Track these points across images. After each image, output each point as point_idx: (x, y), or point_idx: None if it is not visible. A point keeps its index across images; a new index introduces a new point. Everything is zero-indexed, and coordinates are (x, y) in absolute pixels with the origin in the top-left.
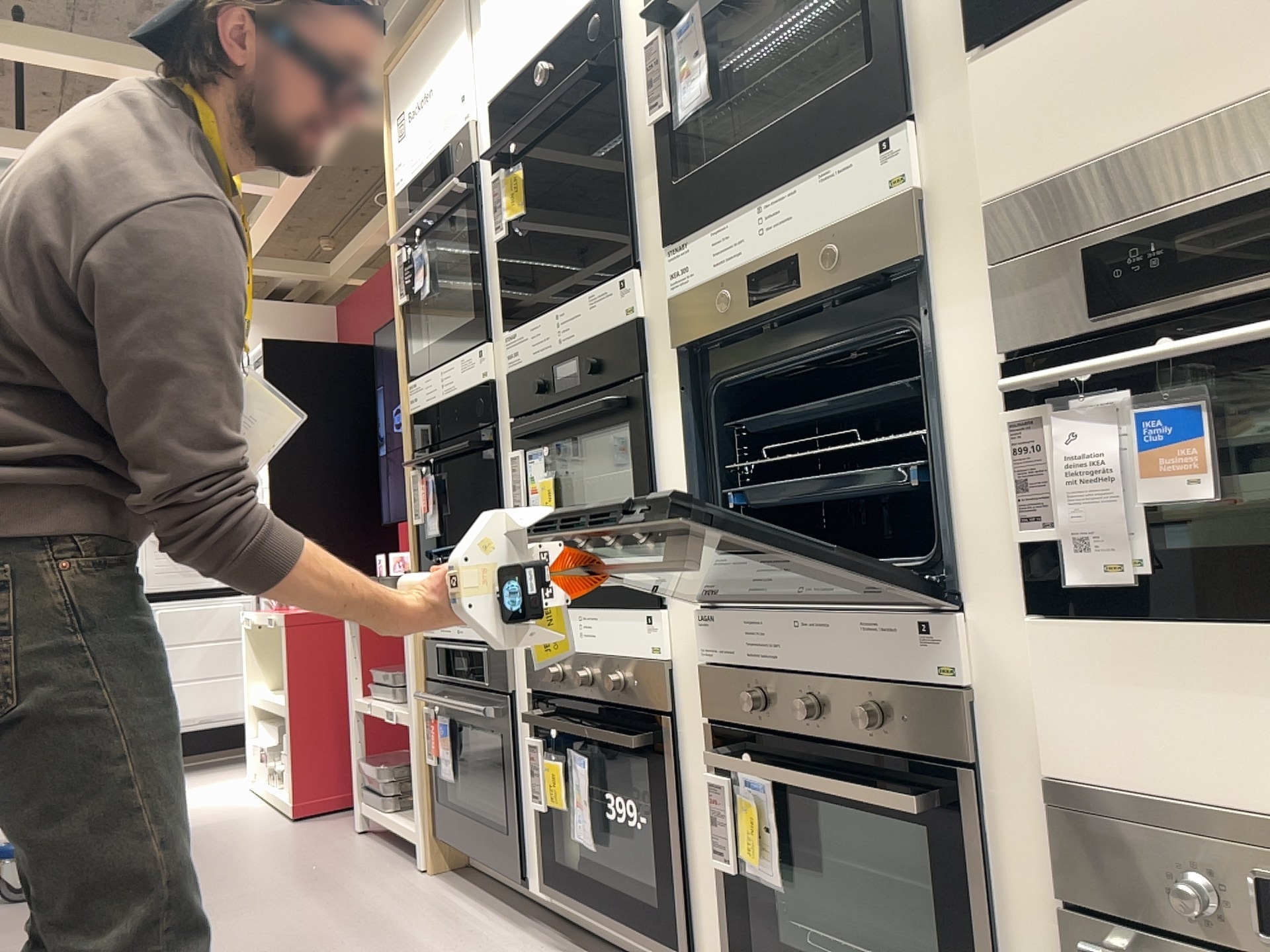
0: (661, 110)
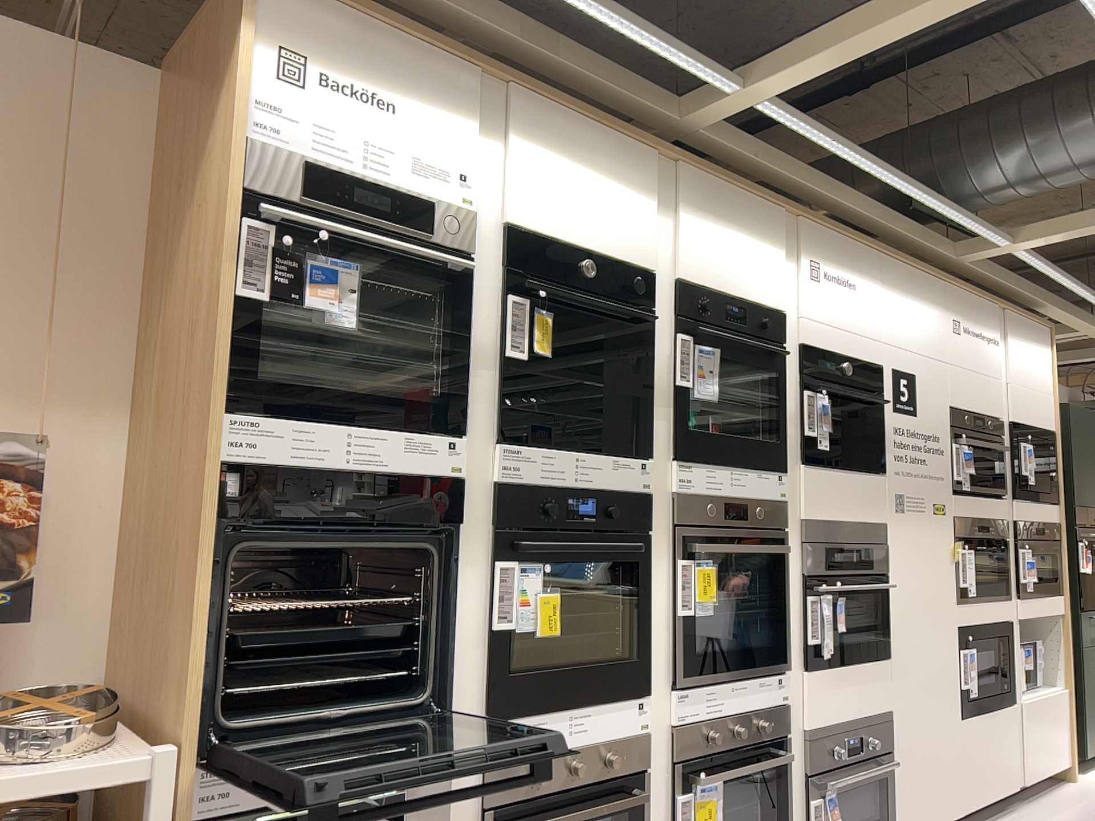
0: (682, 383)
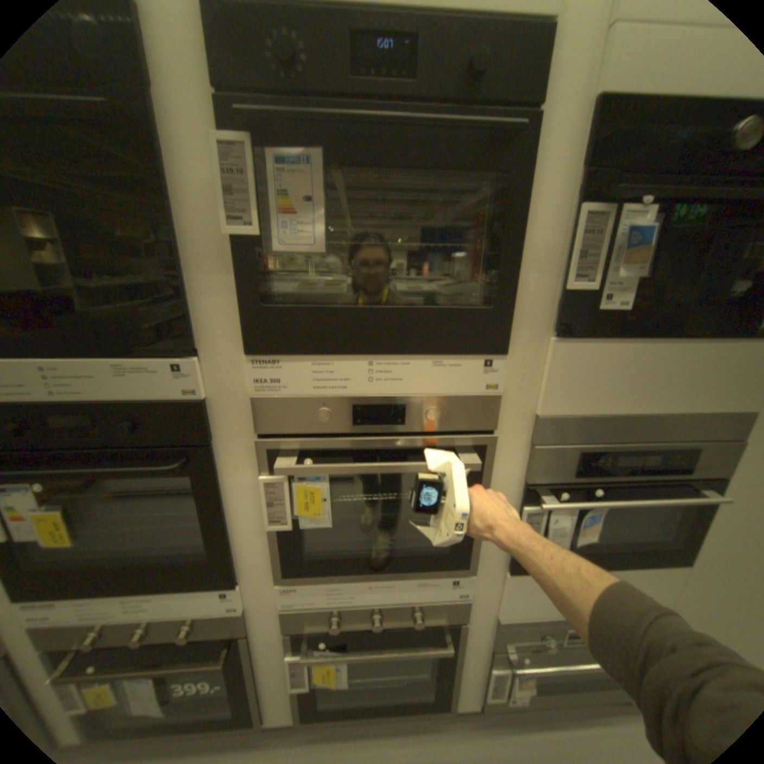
0: (249, 225)
